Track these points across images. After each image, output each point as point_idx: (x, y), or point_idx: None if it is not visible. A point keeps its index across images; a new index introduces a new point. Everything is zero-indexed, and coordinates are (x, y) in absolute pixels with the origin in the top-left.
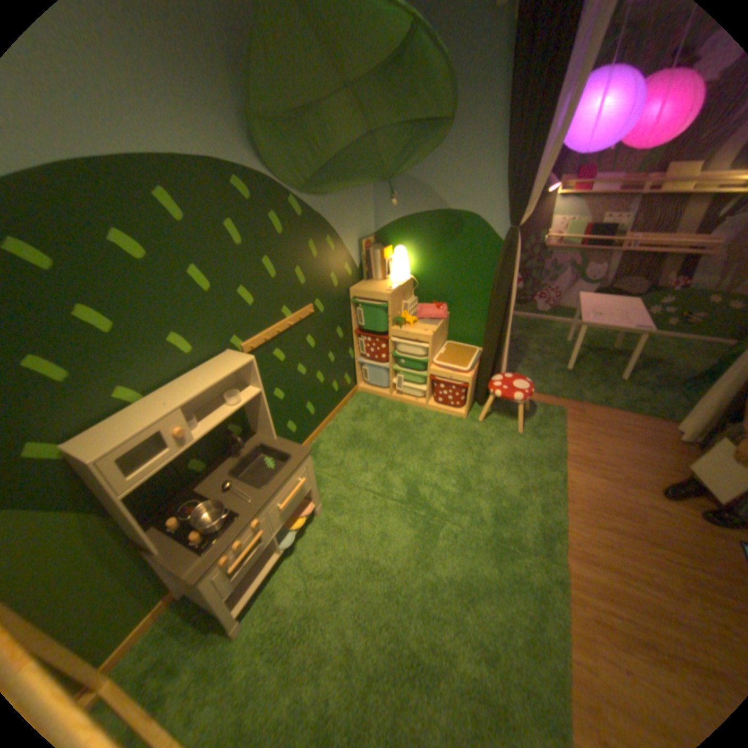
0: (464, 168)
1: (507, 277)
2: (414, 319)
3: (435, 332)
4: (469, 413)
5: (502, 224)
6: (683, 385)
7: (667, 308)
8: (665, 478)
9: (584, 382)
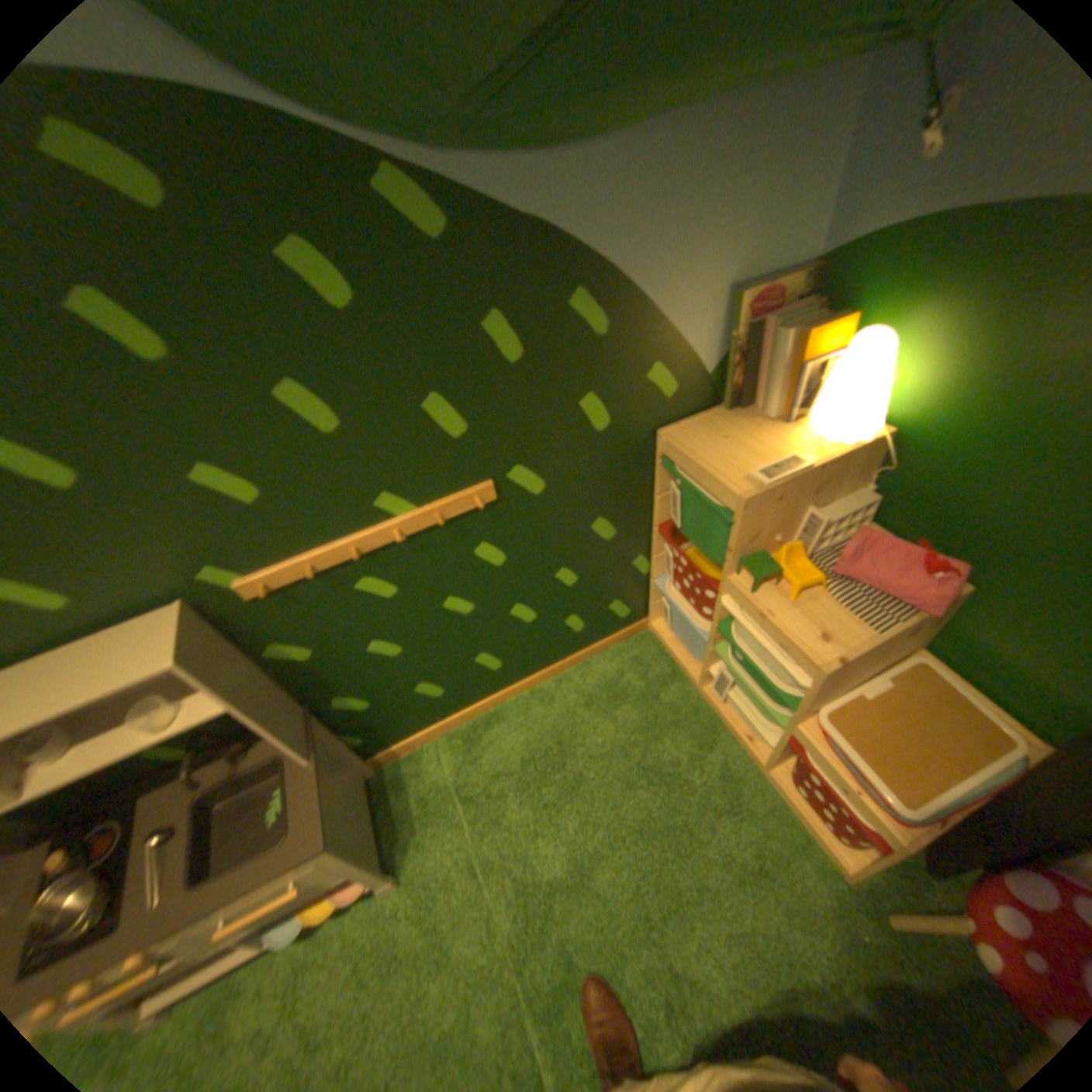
0: None
1: None
2: (820, 578)
3: (862, 658)
4: (878, 876)
5: None
6: None
7: None
8: None
9: None
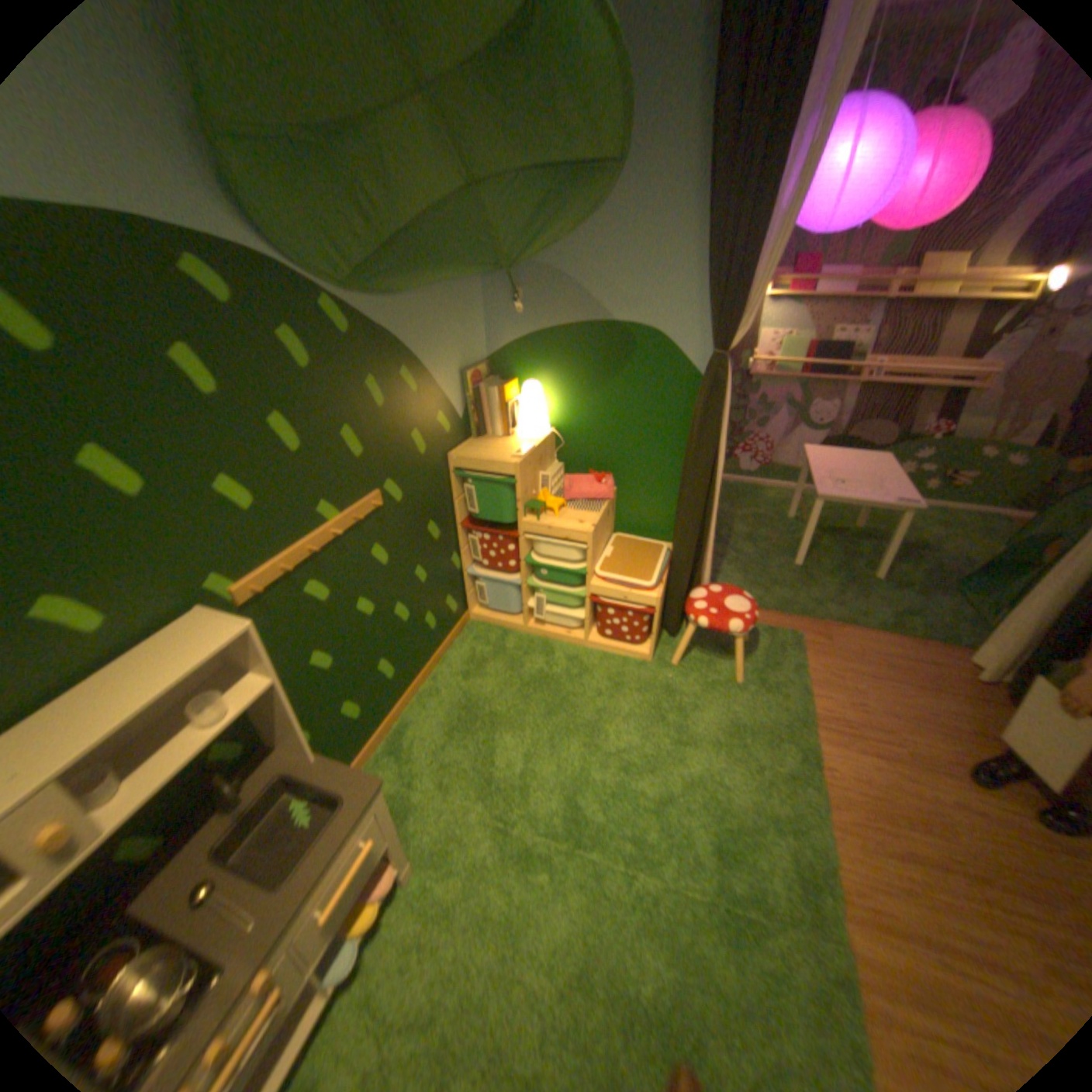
0: (635, 253)
1: (711, 434)
2: (561, 502)
3: (597, 523)
4: (656, 652)
5: (700, 345)
6: (963, 584)
7: (924, 465)
8: (967, 749)
9: (826, 588)
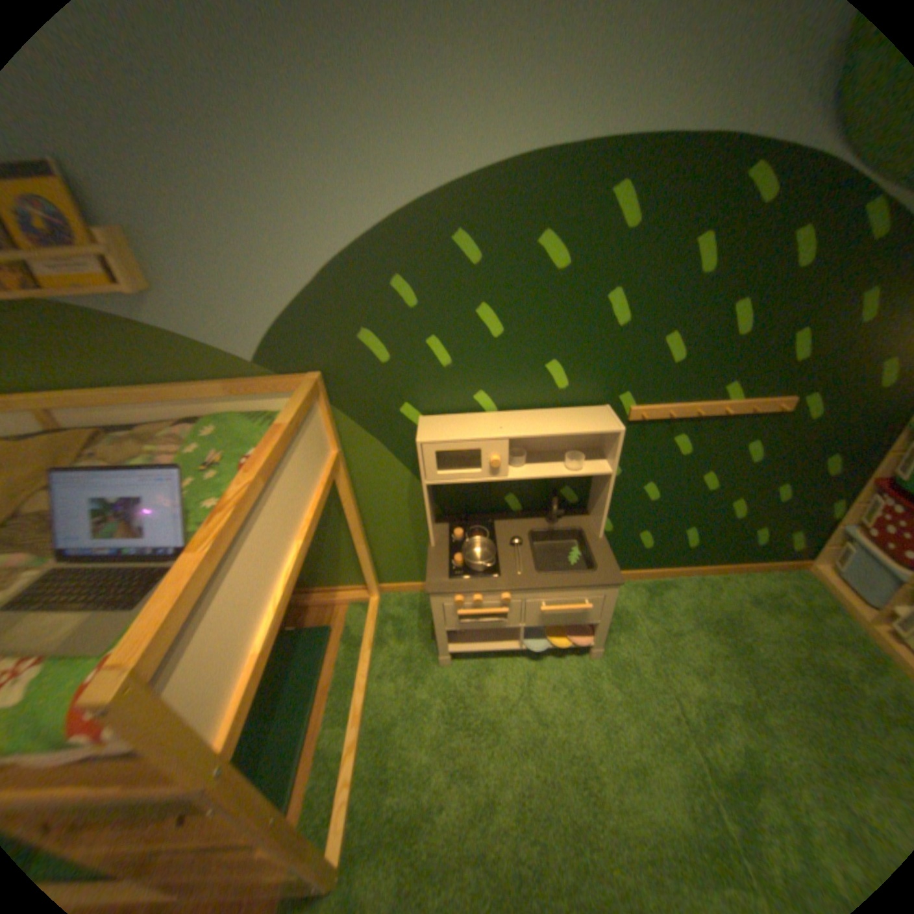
0: None
1: None
2: None
3: None
4: None
5: None
6: None
7: None
8: None
9: None
